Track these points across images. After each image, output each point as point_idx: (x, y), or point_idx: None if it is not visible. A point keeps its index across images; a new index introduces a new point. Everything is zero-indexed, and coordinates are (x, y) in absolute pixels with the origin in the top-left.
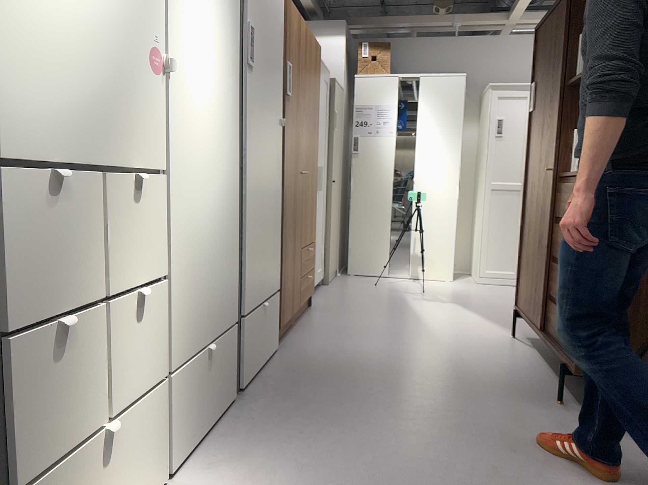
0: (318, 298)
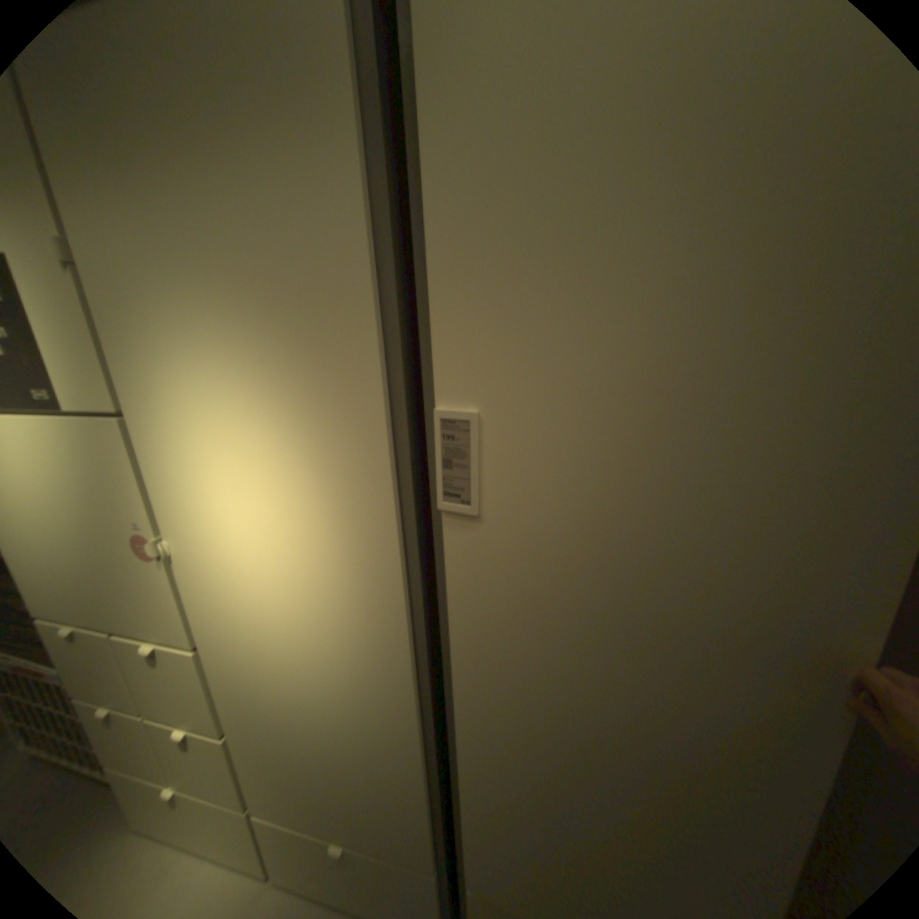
0: None
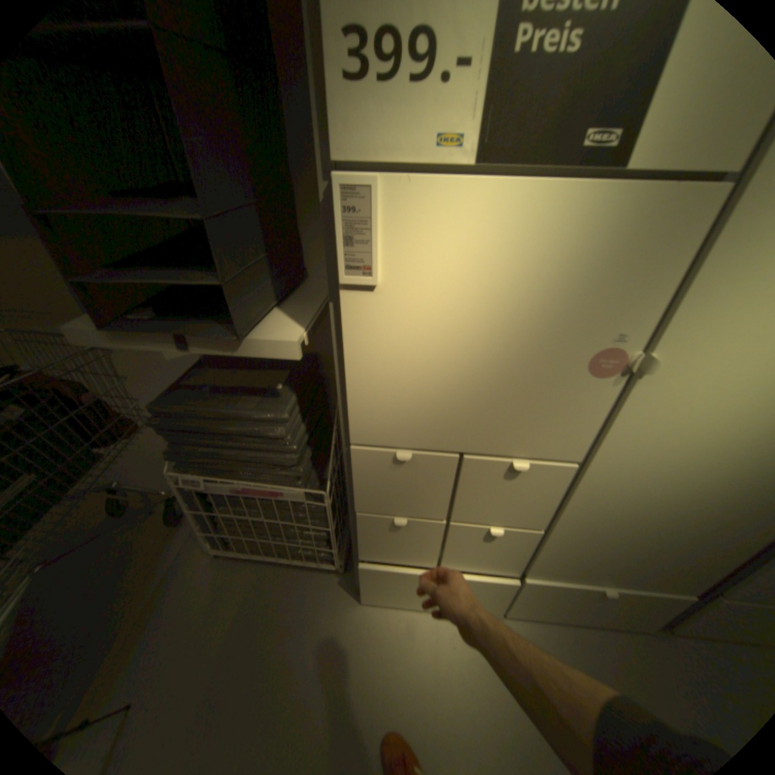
0: None
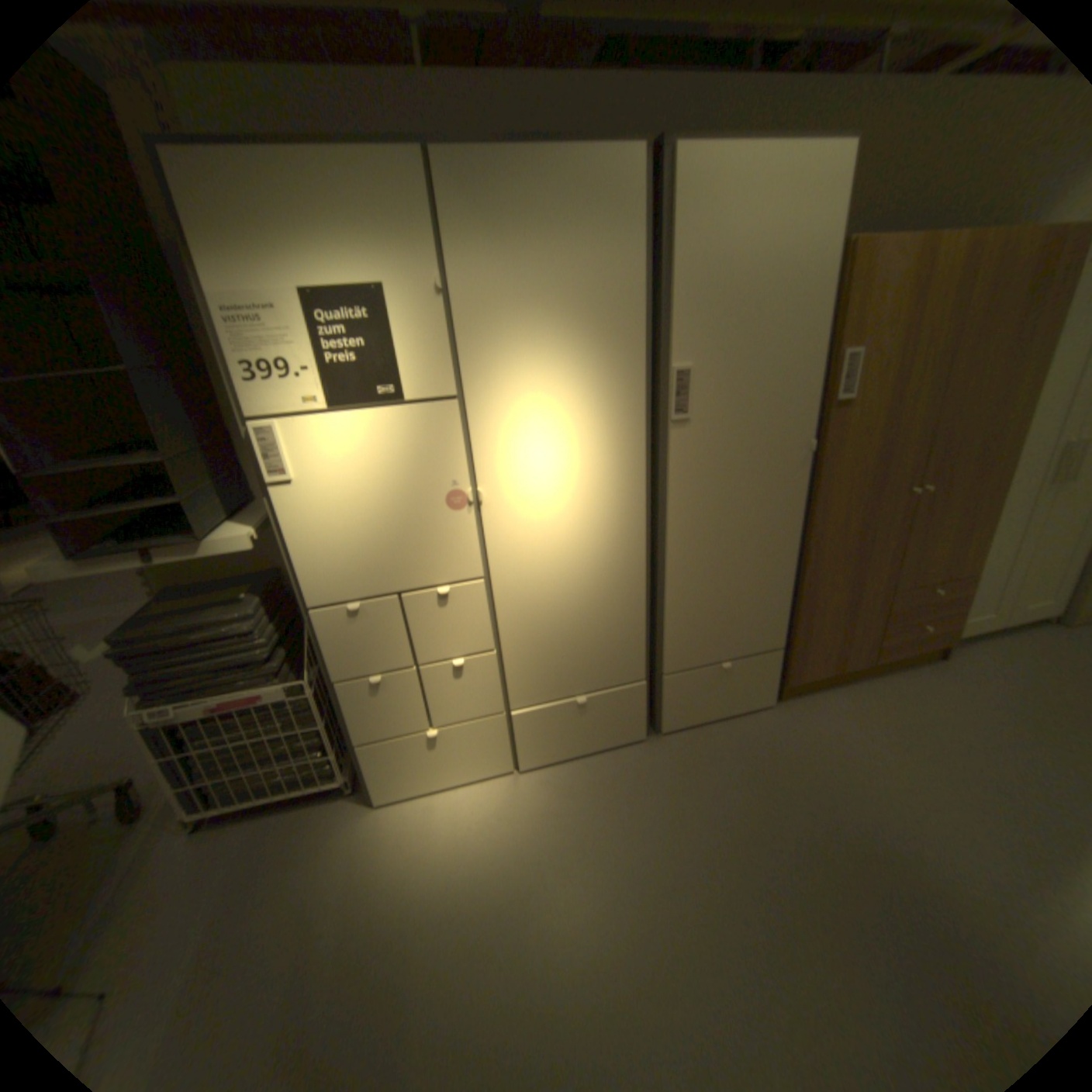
0: (997, 650)
